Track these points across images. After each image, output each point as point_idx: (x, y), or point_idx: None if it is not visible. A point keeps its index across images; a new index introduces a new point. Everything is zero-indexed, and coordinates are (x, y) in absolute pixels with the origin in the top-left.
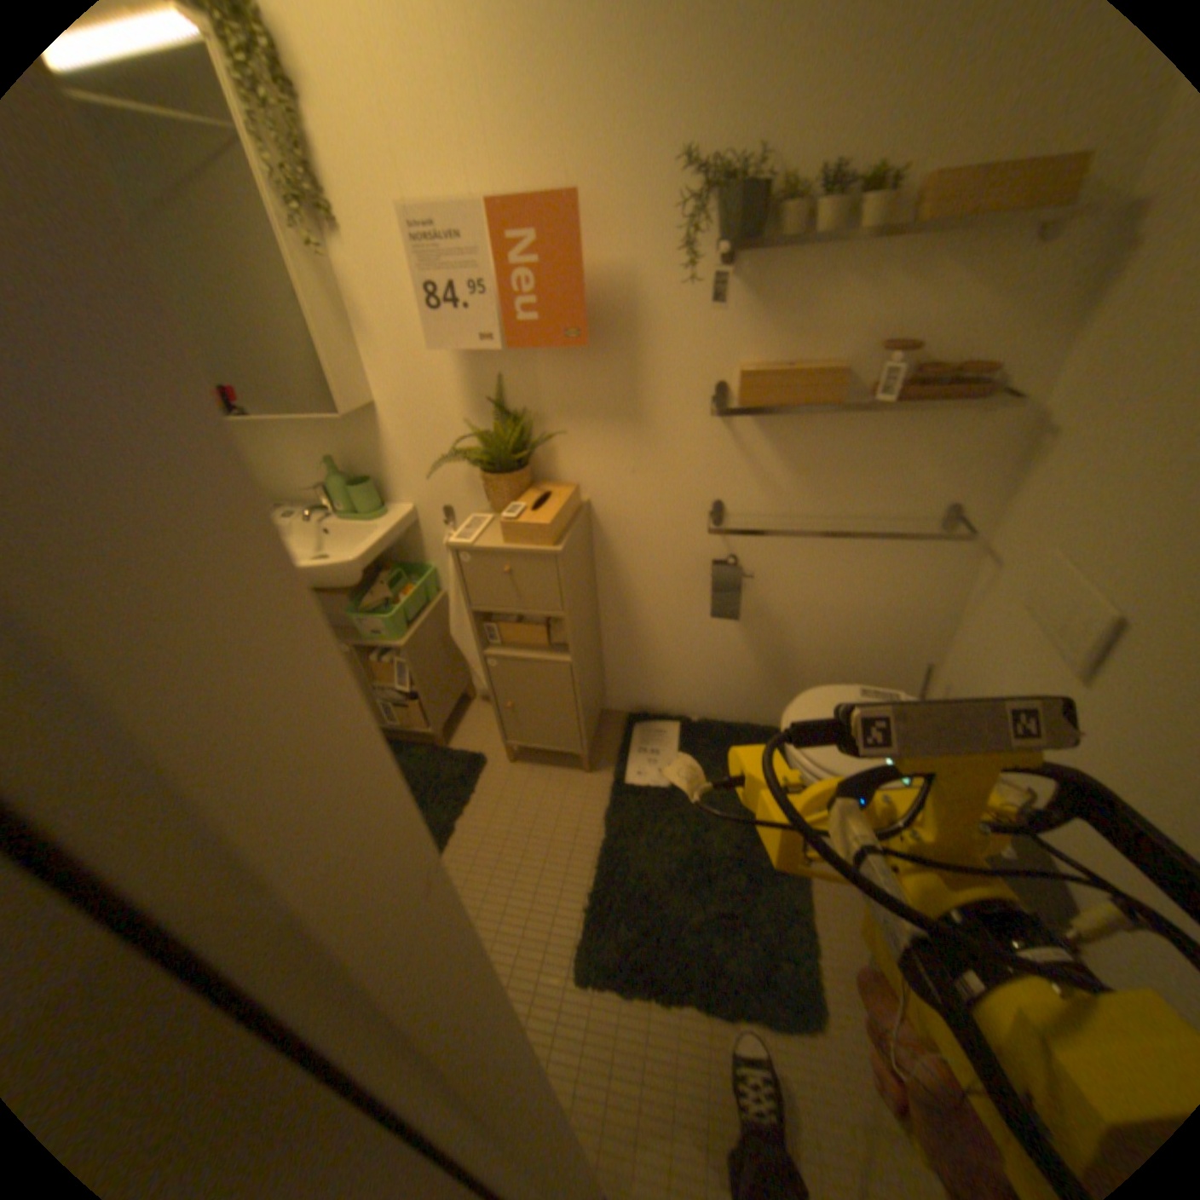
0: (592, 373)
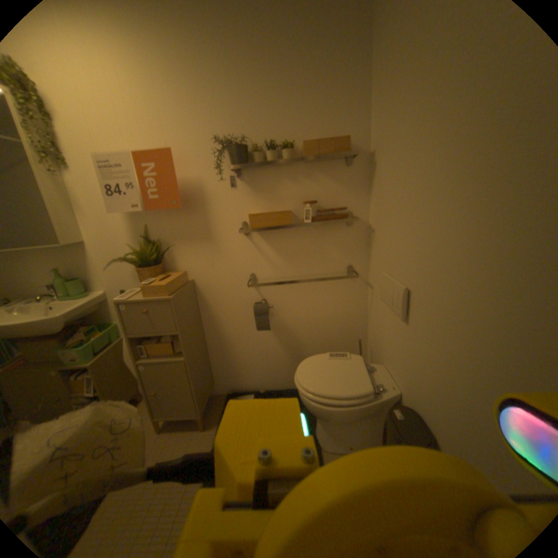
0: (190, 220)
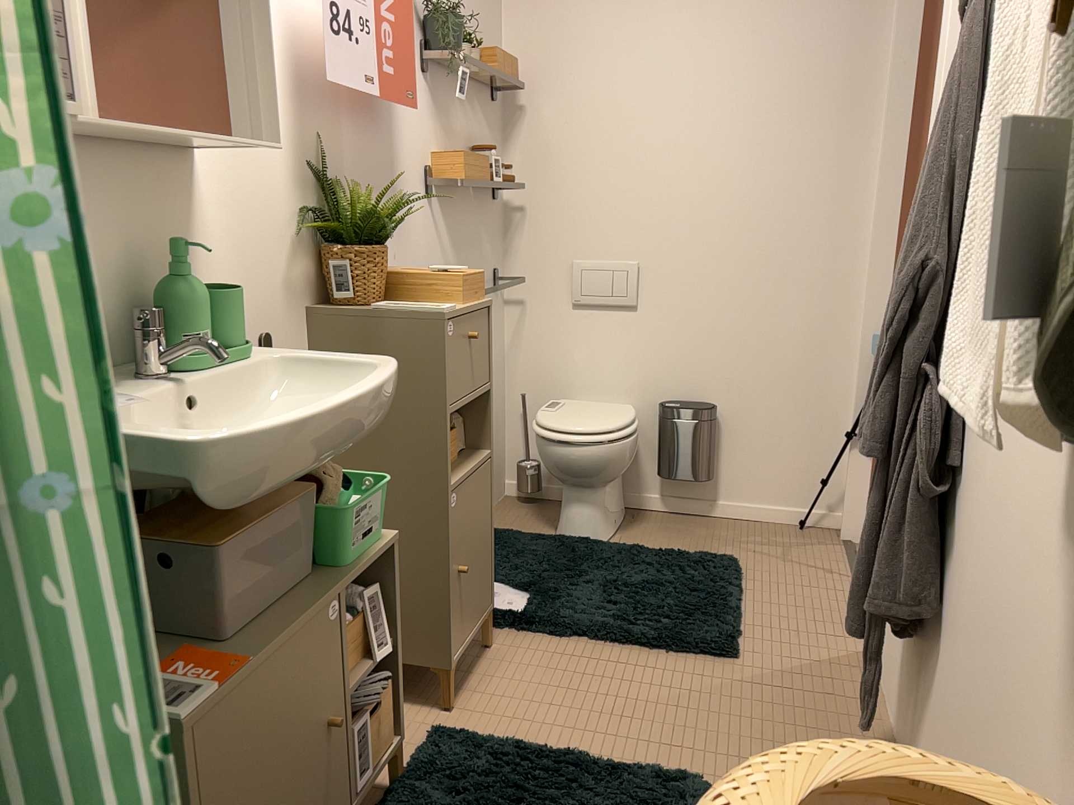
0: (375, 148)
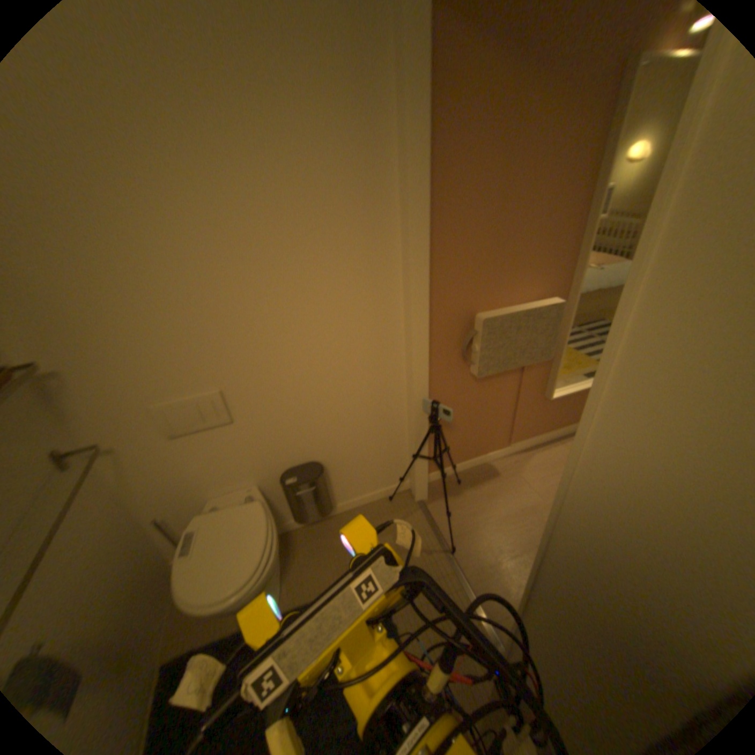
0: None
